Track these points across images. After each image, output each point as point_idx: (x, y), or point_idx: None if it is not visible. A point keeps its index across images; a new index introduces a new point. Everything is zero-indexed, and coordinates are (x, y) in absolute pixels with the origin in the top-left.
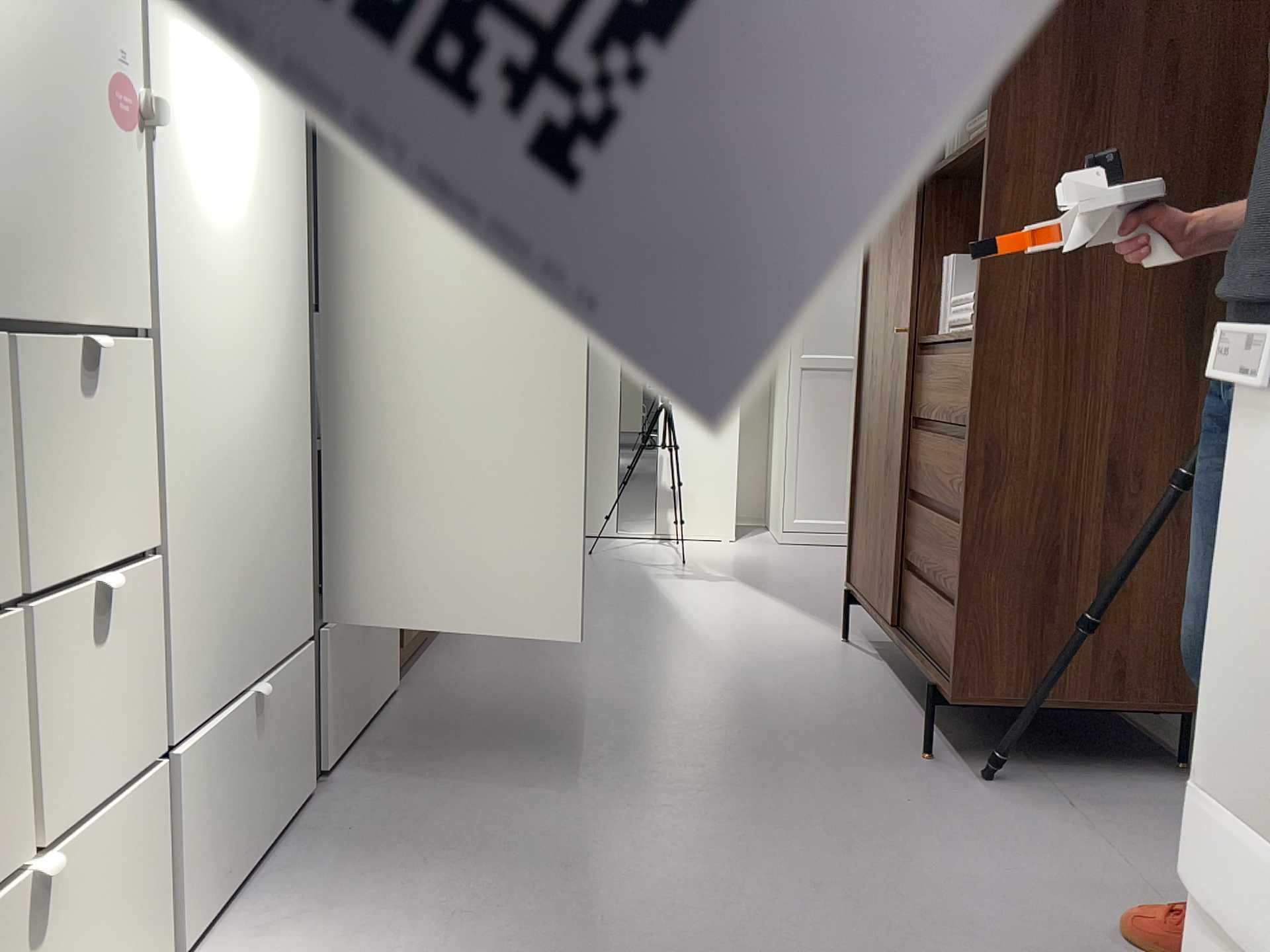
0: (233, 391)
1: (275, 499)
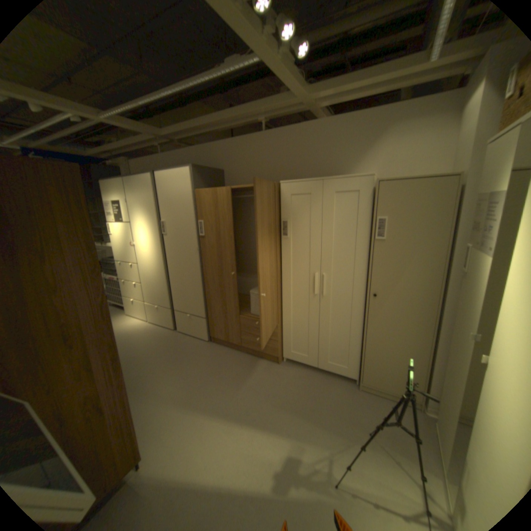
0: (150, 271)
1: (159, 286)
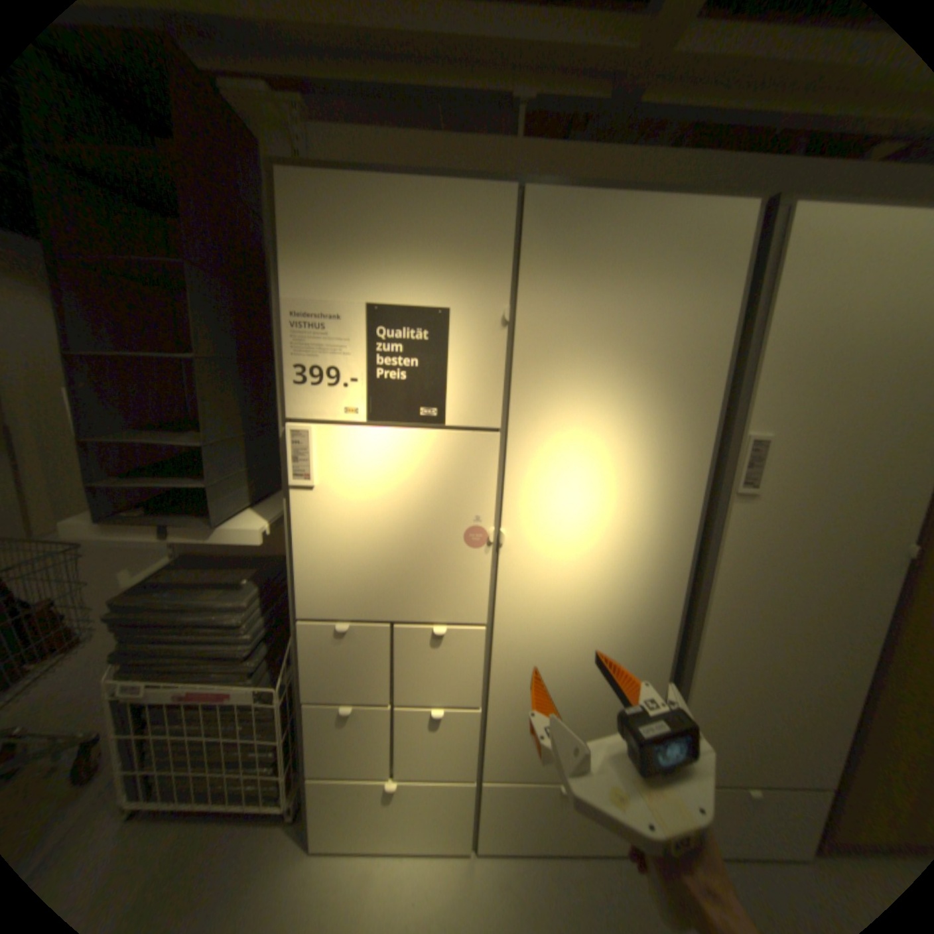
0: (572, 653)
1: (614, 708)
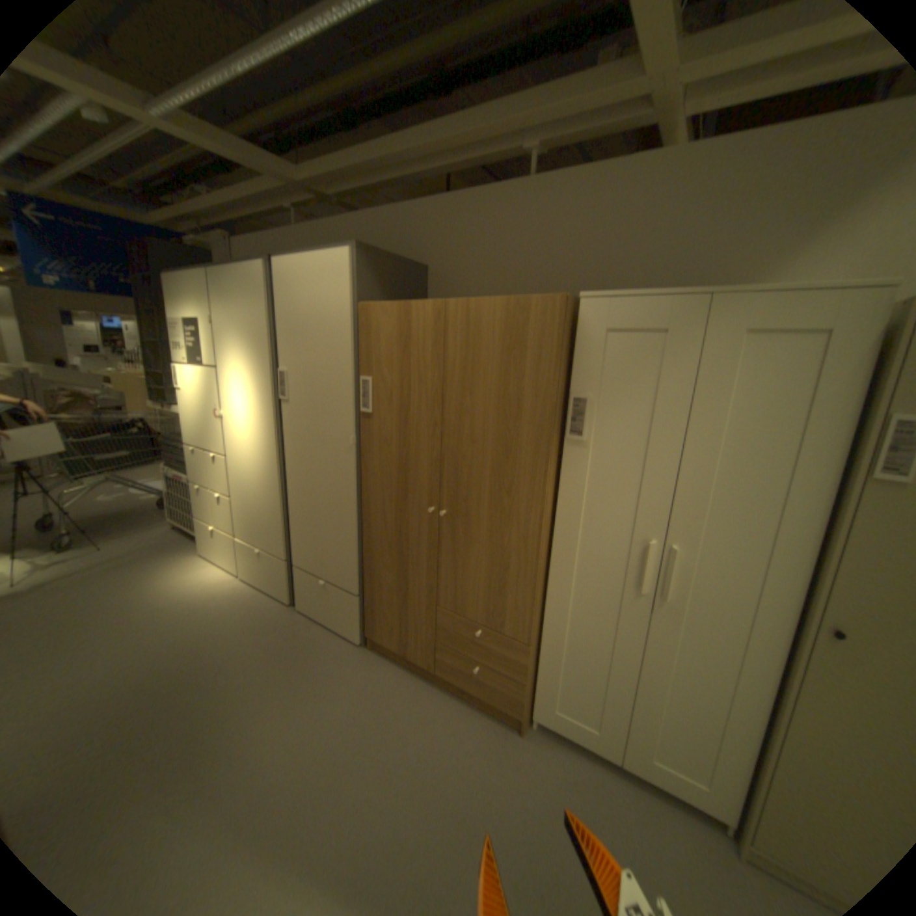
0: (249, 476)
1: (266, 510)
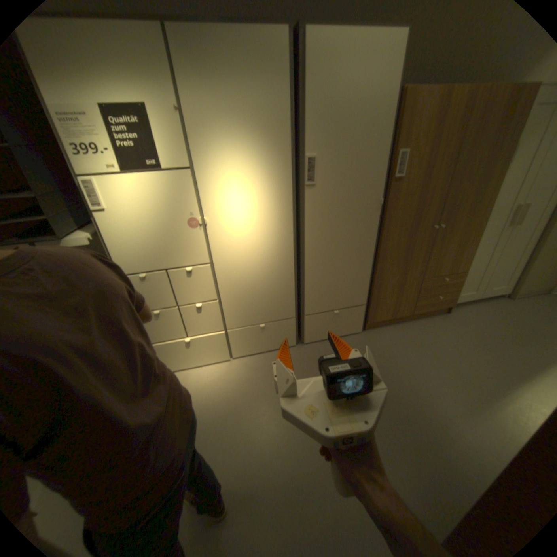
0: (251, 269)
1: (274, 289)
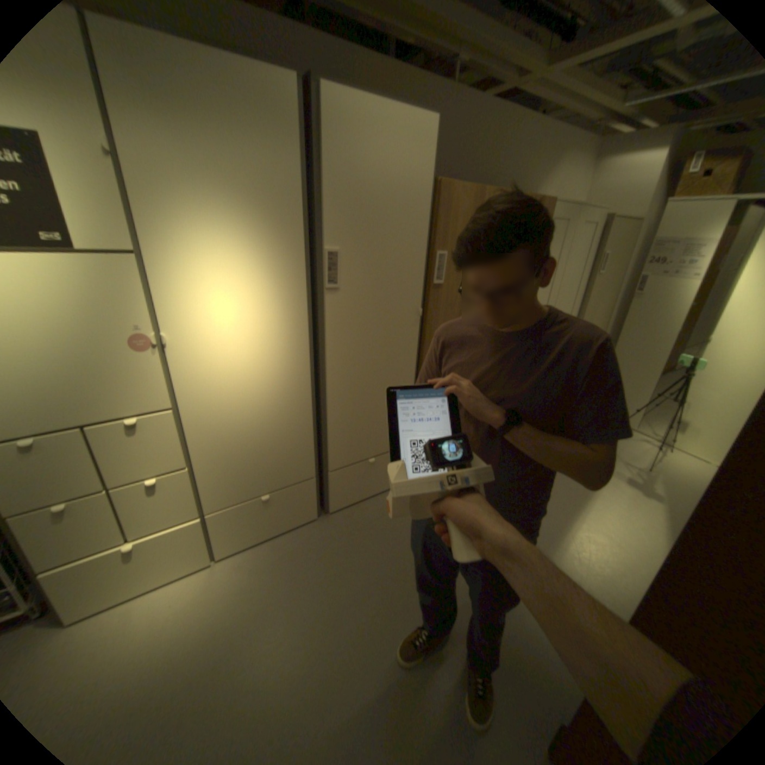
0: (245, 412)
1: (283, 439)
